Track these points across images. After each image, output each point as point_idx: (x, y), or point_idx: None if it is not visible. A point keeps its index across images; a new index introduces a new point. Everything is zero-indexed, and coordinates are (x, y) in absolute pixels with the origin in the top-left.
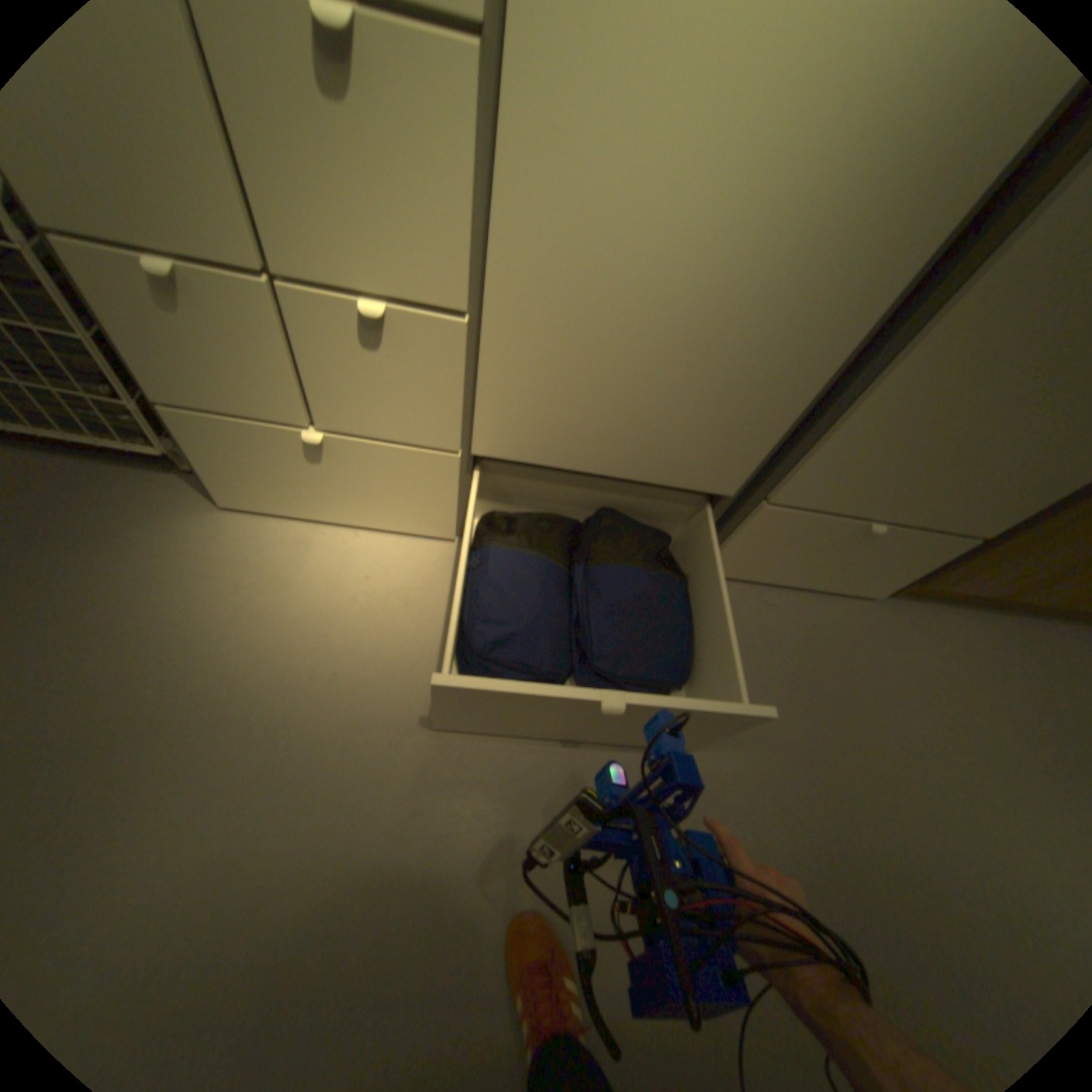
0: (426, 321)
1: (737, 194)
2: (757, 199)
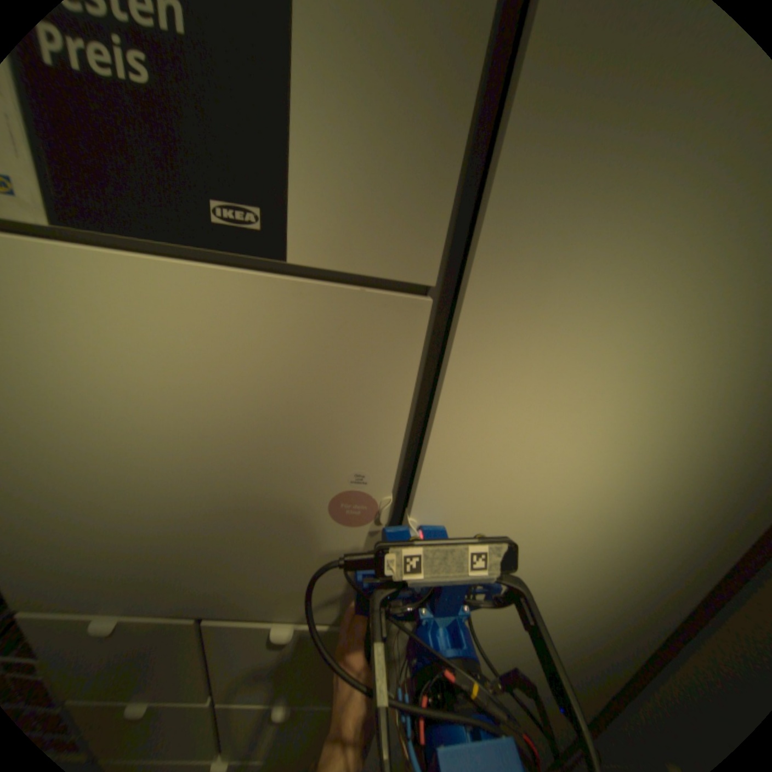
0: (317, 712)
1: (515, 658)
2: (527, 659)
